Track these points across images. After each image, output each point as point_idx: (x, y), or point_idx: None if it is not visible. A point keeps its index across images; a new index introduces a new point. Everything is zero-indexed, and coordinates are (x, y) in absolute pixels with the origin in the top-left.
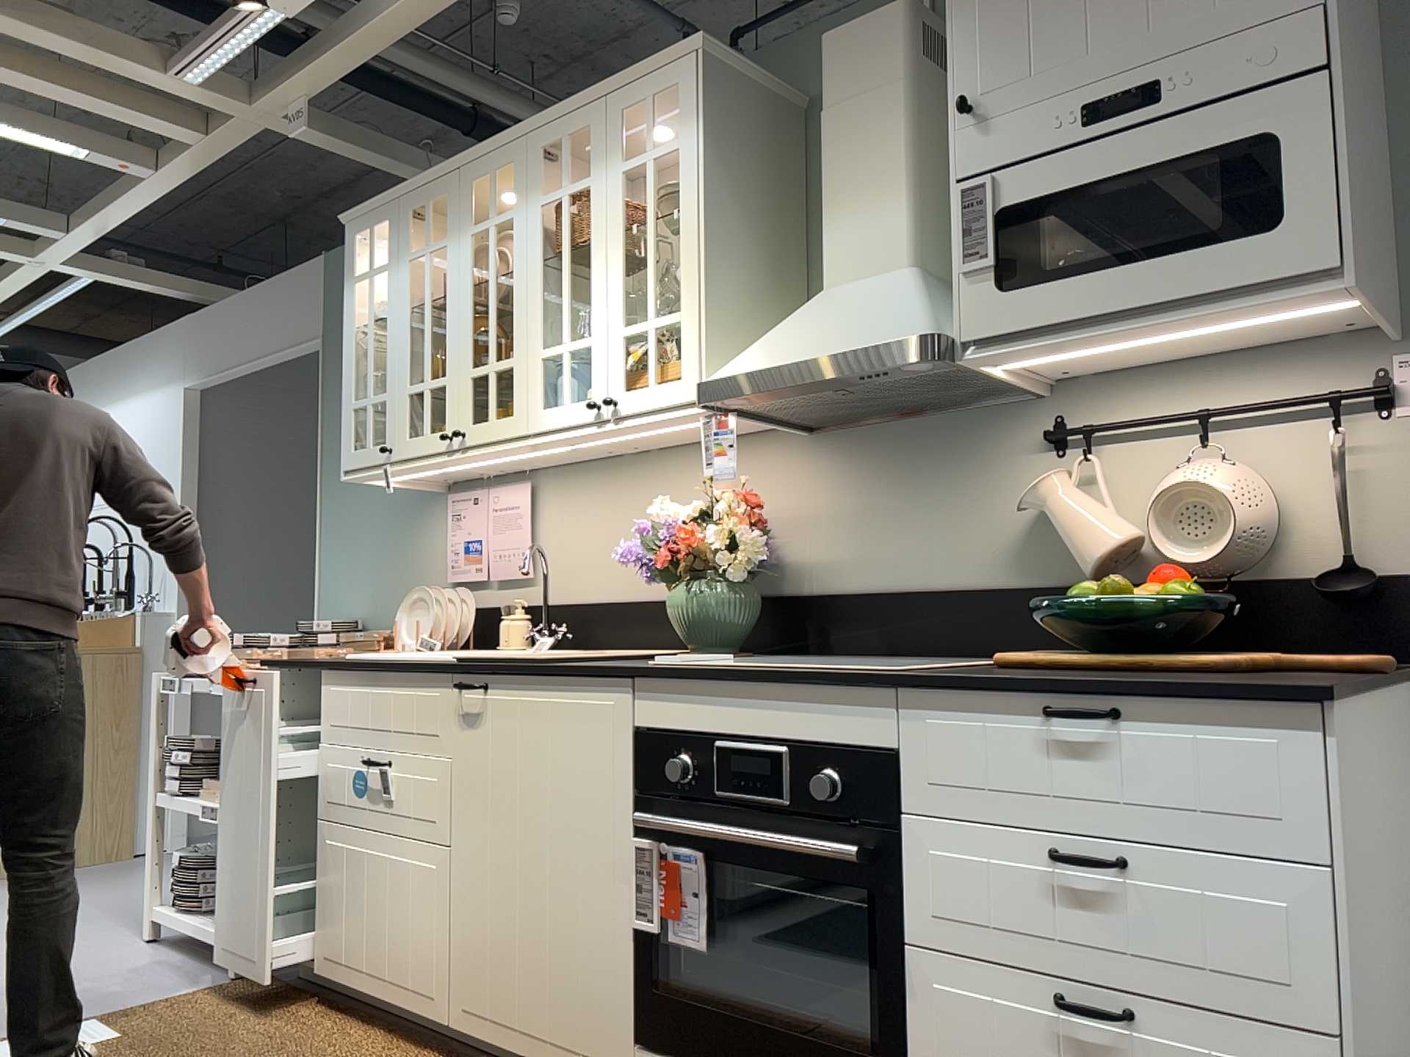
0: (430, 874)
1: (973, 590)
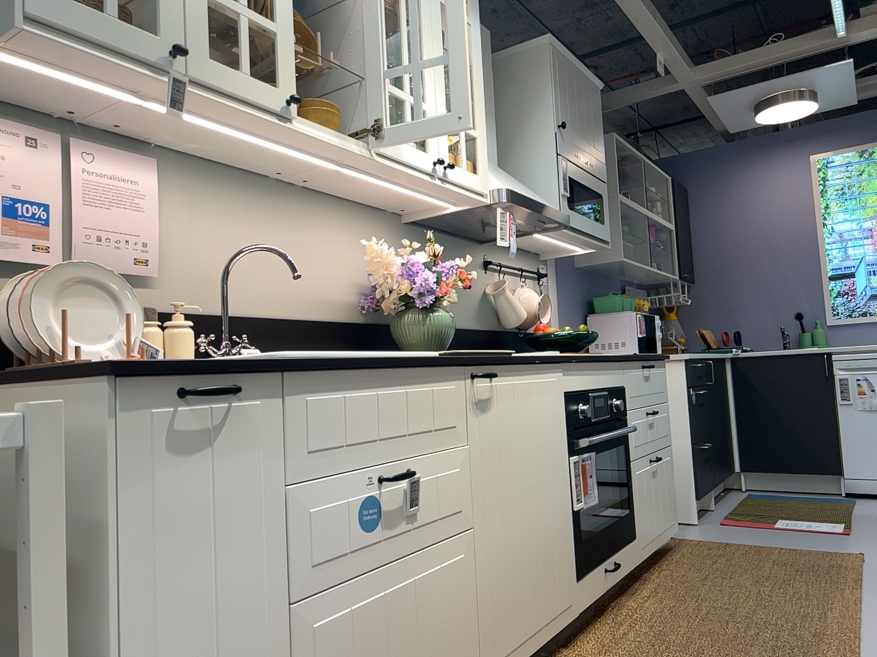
0: (459, 566)
1: (470, 329)
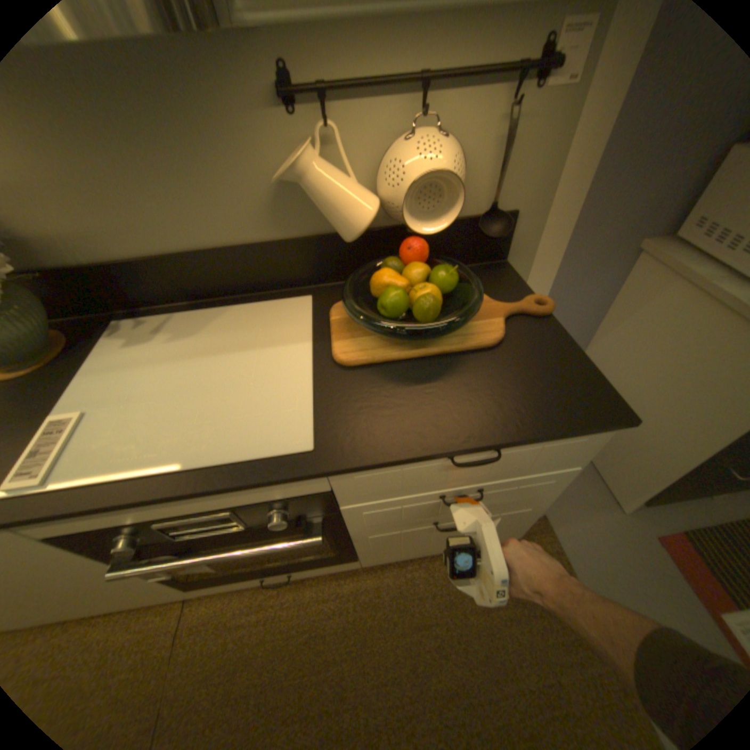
0: None
1: (241, 246)
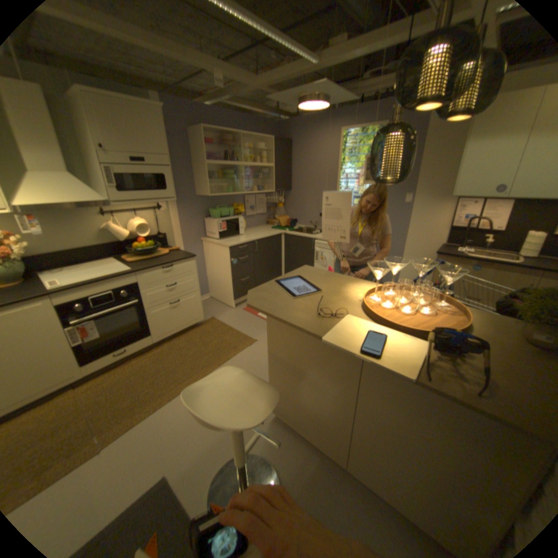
0: None
1: (88, 246)
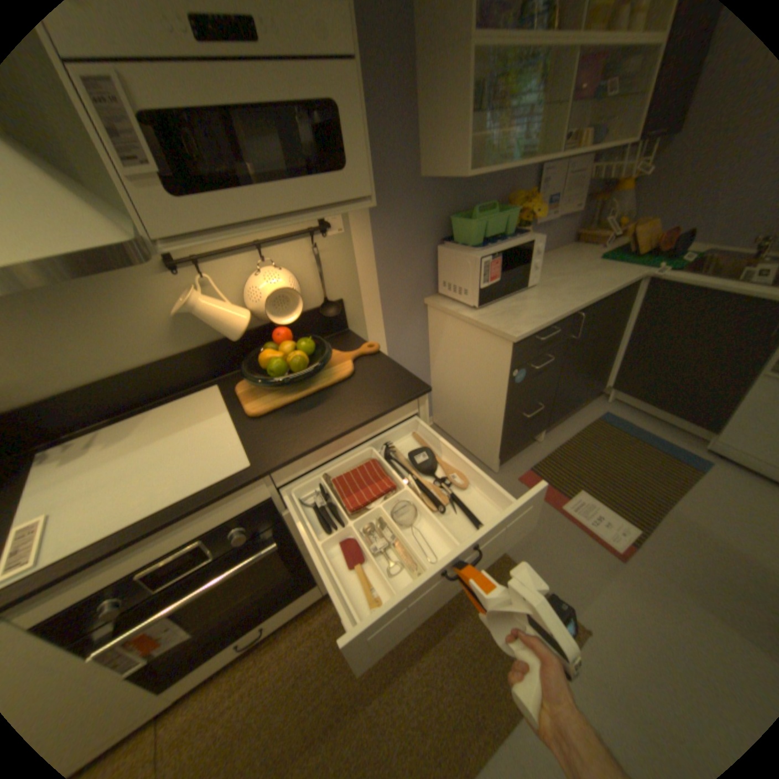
0: None
1: (152, 364)
